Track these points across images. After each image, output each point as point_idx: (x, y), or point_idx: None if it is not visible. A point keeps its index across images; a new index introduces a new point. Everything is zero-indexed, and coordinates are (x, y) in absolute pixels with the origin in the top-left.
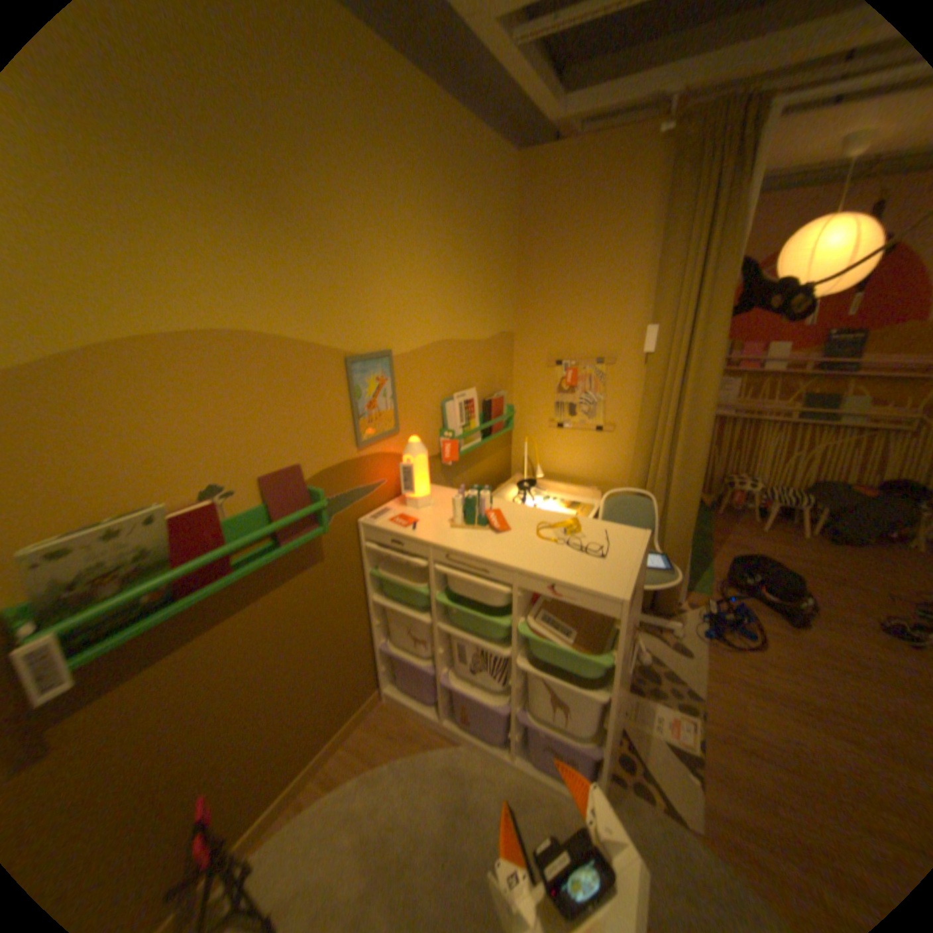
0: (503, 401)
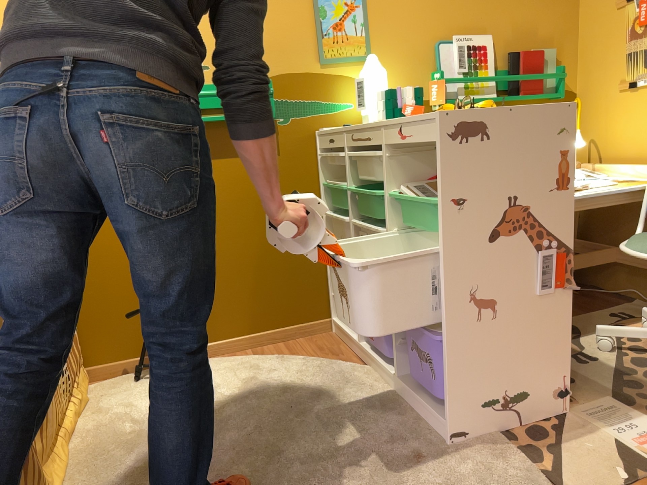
0: (542, 56)
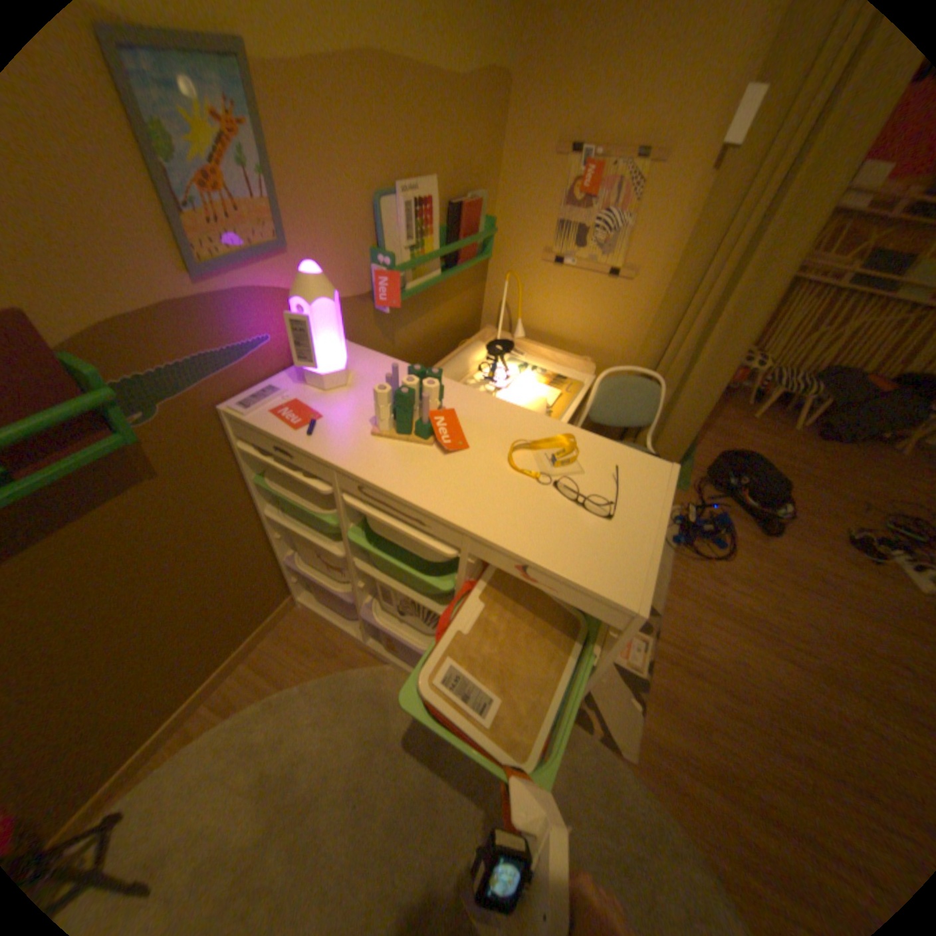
0: (482, 207)
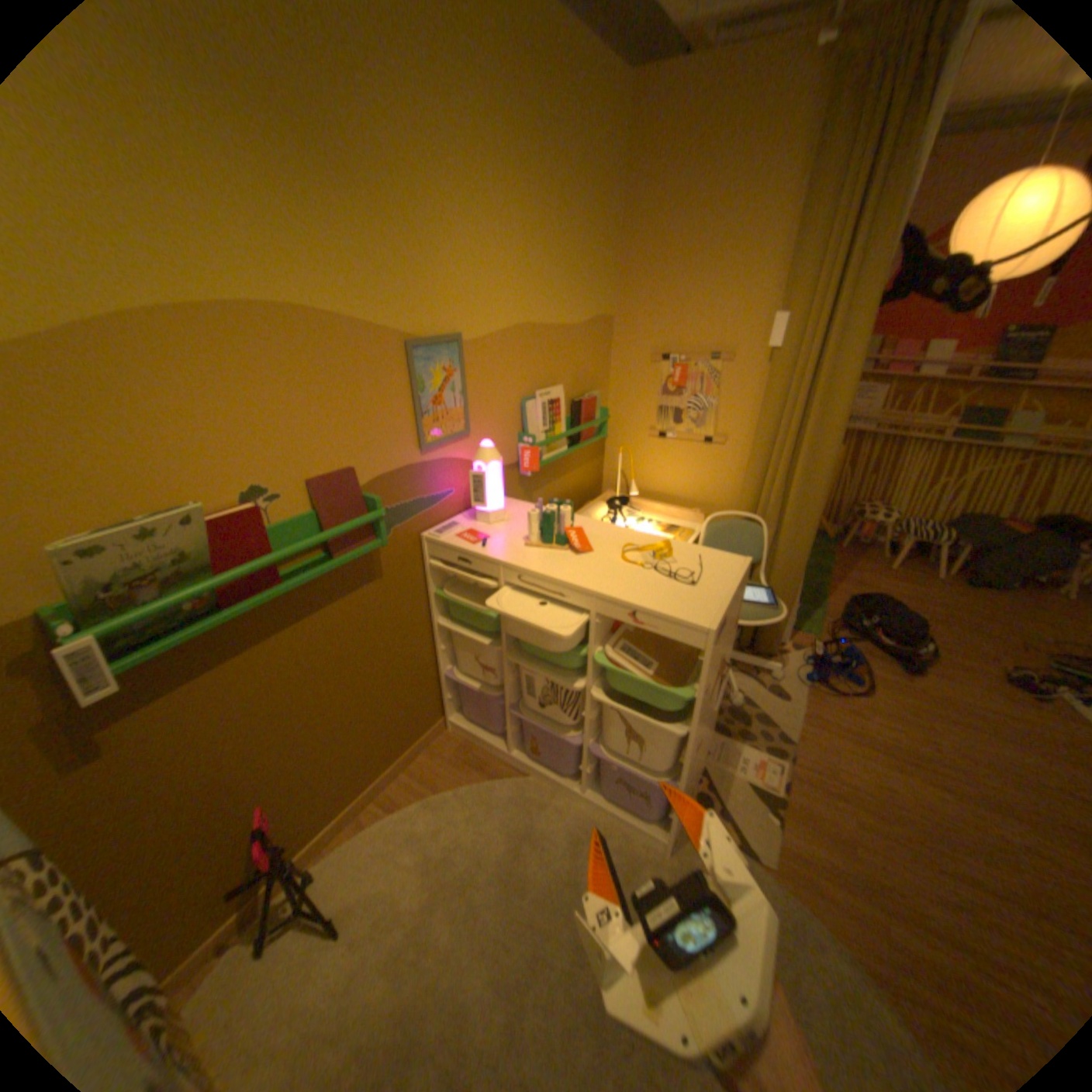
0: (595, 402)
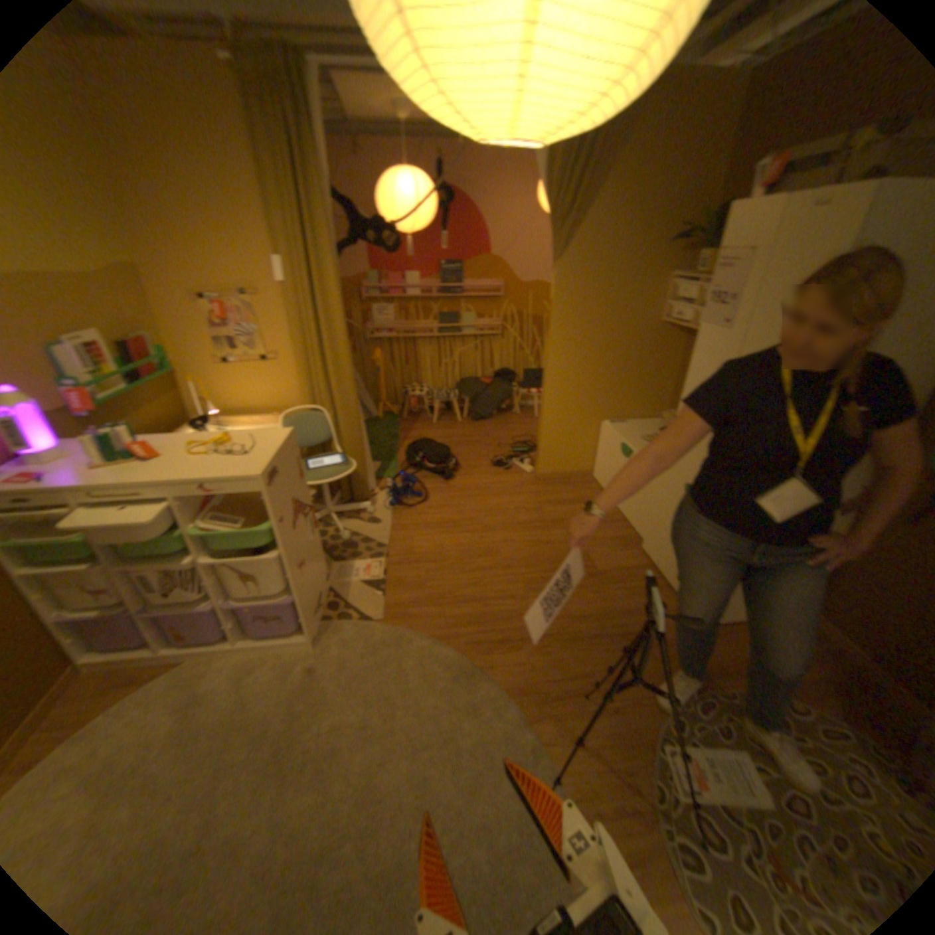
0: (142, 341)
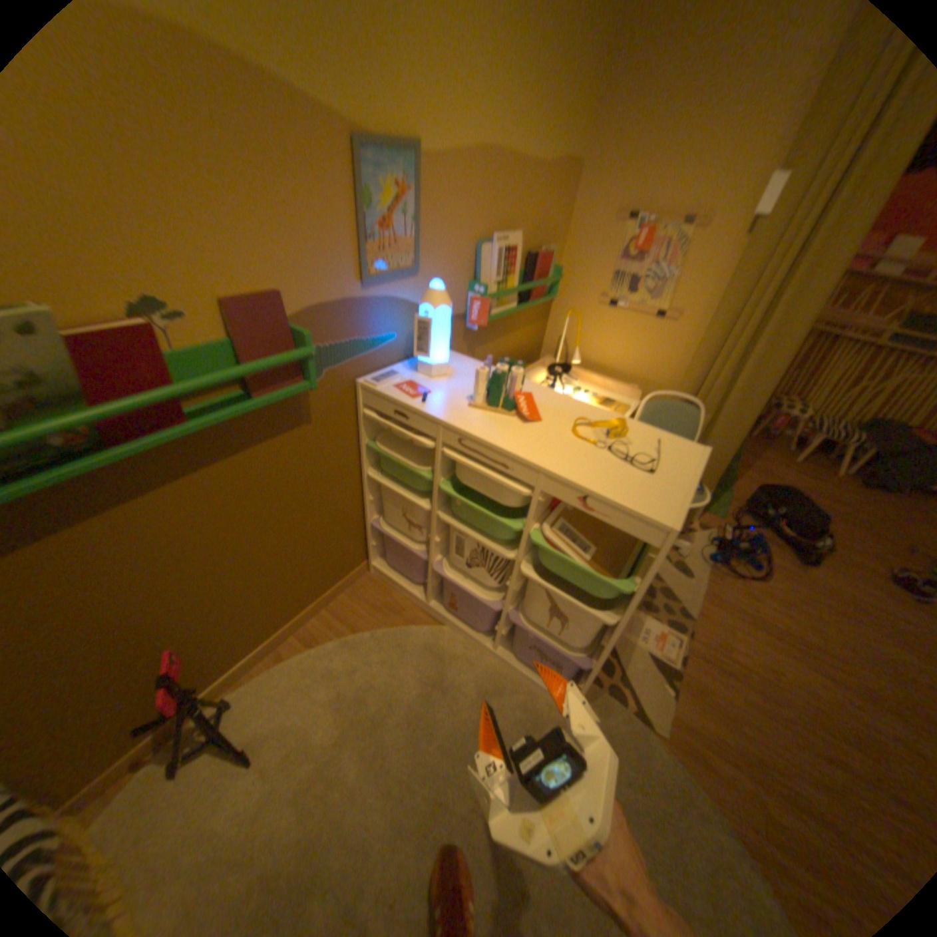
0: (552, 258)
